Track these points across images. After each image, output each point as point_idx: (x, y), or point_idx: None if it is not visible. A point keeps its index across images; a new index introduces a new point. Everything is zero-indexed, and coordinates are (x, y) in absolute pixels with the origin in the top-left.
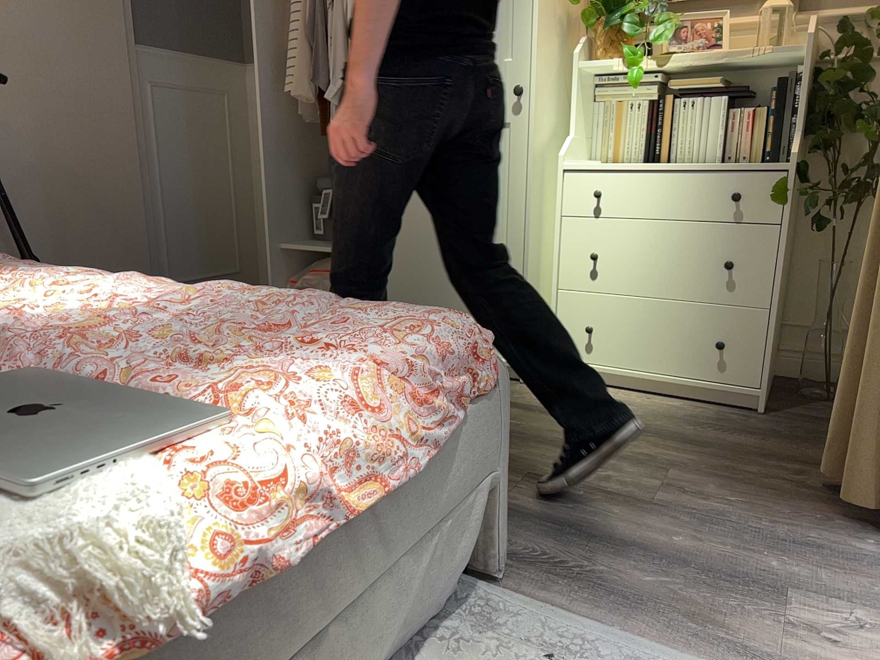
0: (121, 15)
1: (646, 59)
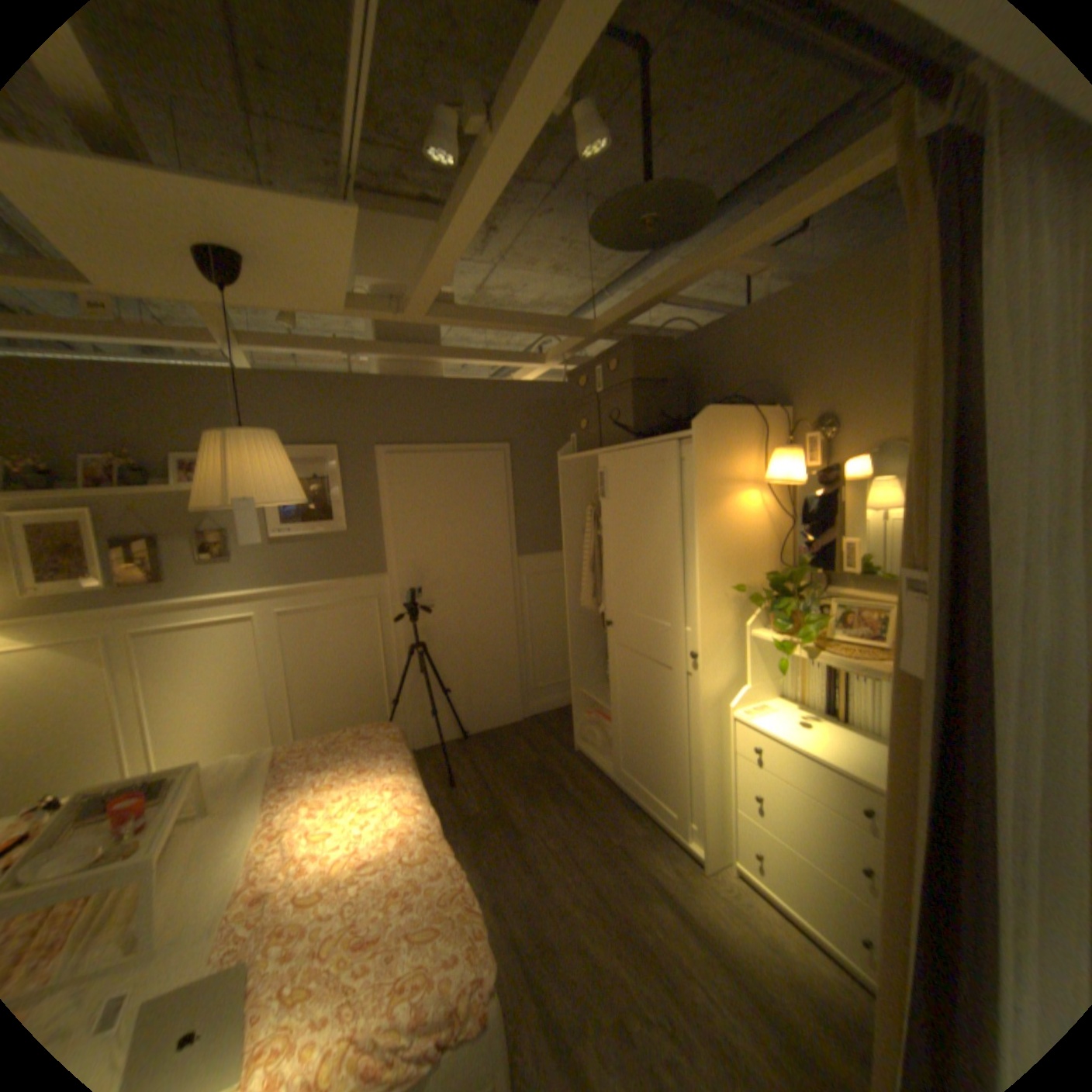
0: (507, 546)
1: (799, 651)
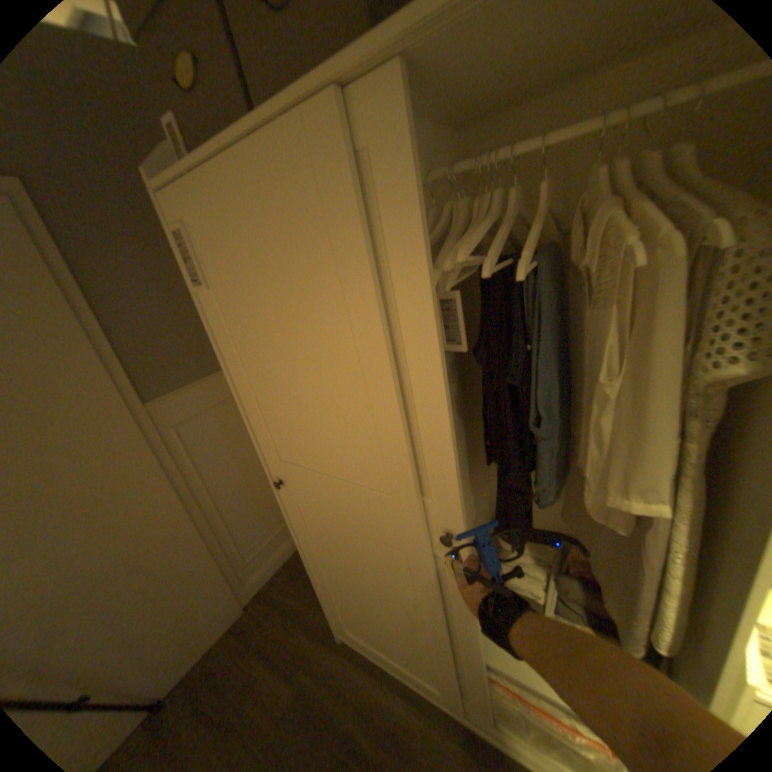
0: (110, 392)
1: None
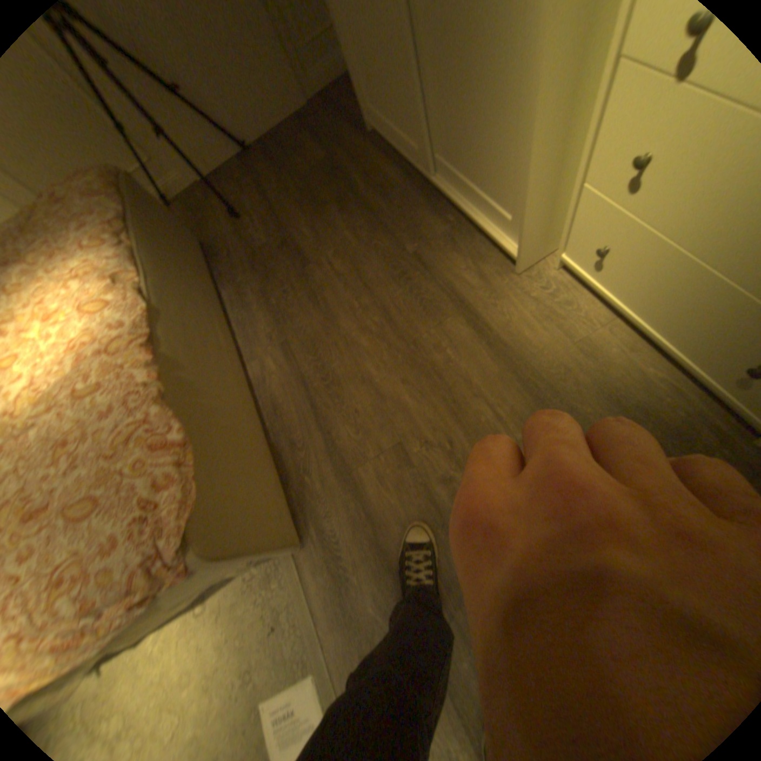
0: None
1: None
